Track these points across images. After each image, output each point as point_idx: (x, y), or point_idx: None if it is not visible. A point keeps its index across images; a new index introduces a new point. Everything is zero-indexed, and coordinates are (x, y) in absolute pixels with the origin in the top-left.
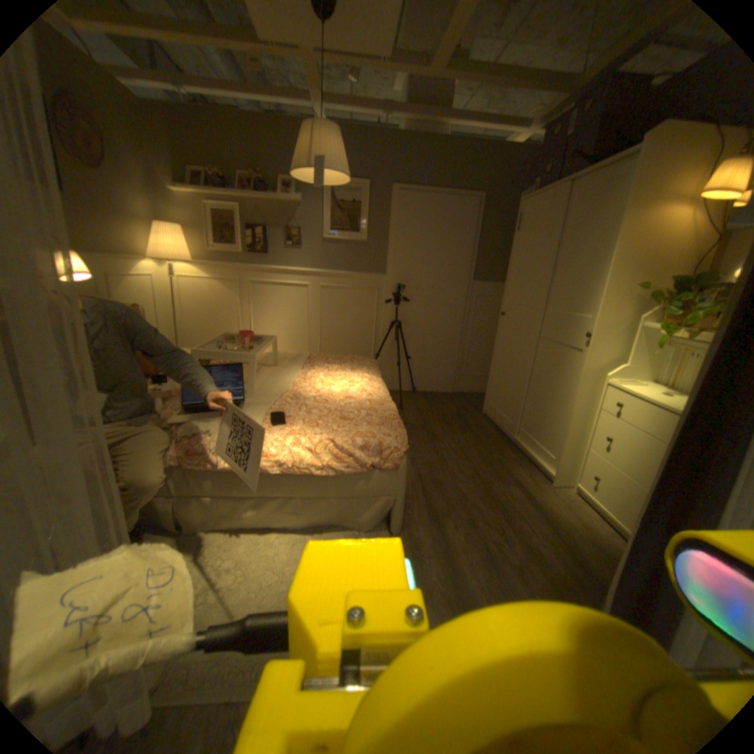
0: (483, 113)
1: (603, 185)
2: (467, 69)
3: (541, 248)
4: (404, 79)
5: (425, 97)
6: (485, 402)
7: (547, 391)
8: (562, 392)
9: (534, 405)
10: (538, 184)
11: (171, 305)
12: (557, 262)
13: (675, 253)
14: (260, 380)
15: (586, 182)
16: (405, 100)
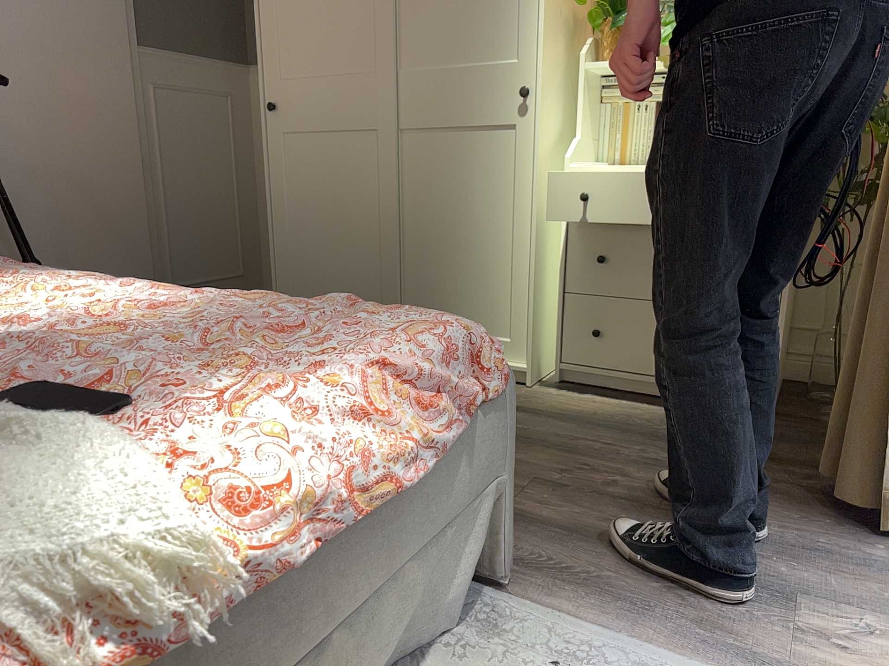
0: None
1: None
2: None
3: None
4: None
5: None
6: None
7: (451, 229)
8: (488, 216)
9: (426, 268)
10: None
11: None
12: None
13: None
14: None
15: None
16: None
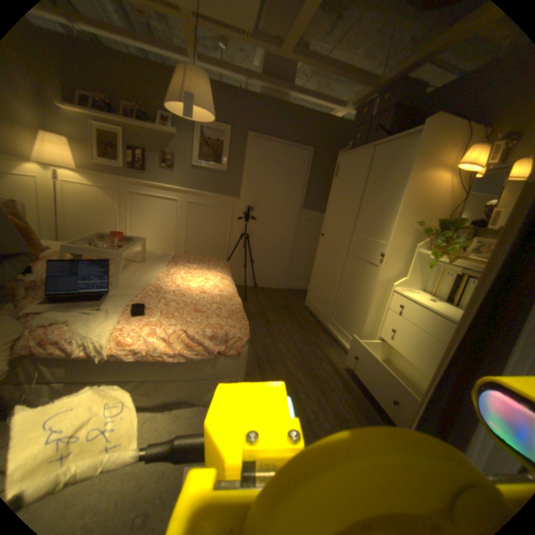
0: (315, 92)
1: (395, 151)
2: (307, 56)
3: (351, 190)
4: (261, 57)
5: (275, 73)
6: (306, 297)
7: (351, 293)
8: (362, 294)
9: (342, 302)
10: (350, 146)
11: (54, 204)
12: (362, 201)
13: (439, 203)
14: (127, 274)
15: (384, 148)
16: (261, 72)
